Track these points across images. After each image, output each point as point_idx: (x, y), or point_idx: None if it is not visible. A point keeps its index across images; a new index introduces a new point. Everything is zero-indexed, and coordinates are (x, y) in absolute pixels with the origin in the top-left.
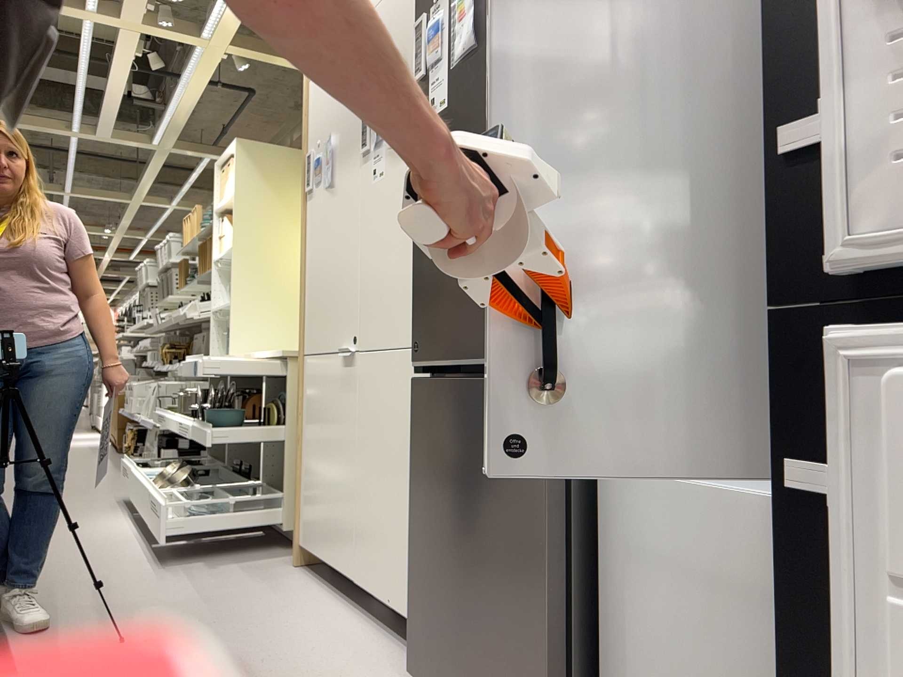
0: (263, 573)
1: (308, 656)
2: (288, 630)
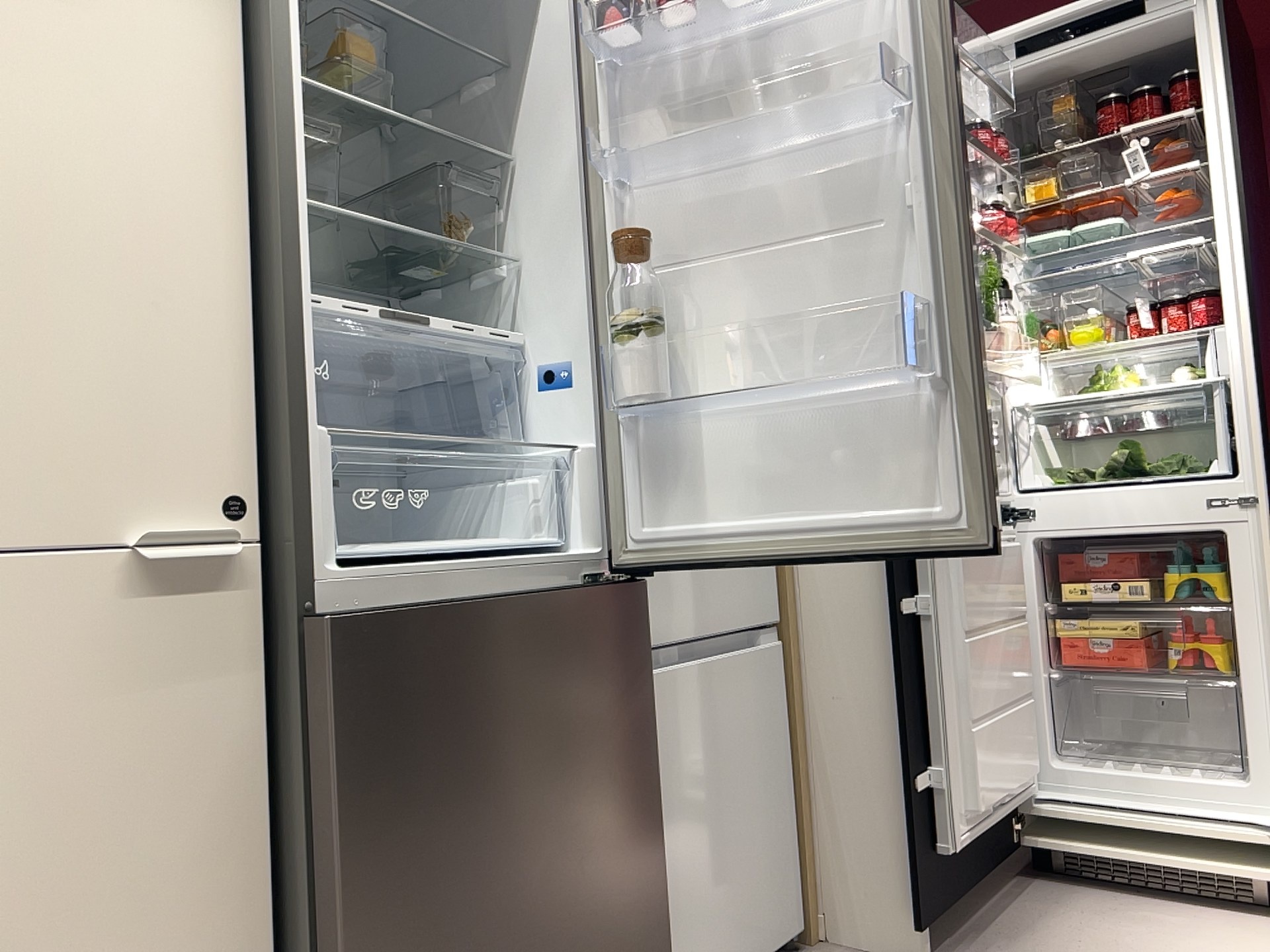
0: None
1: None
2: None
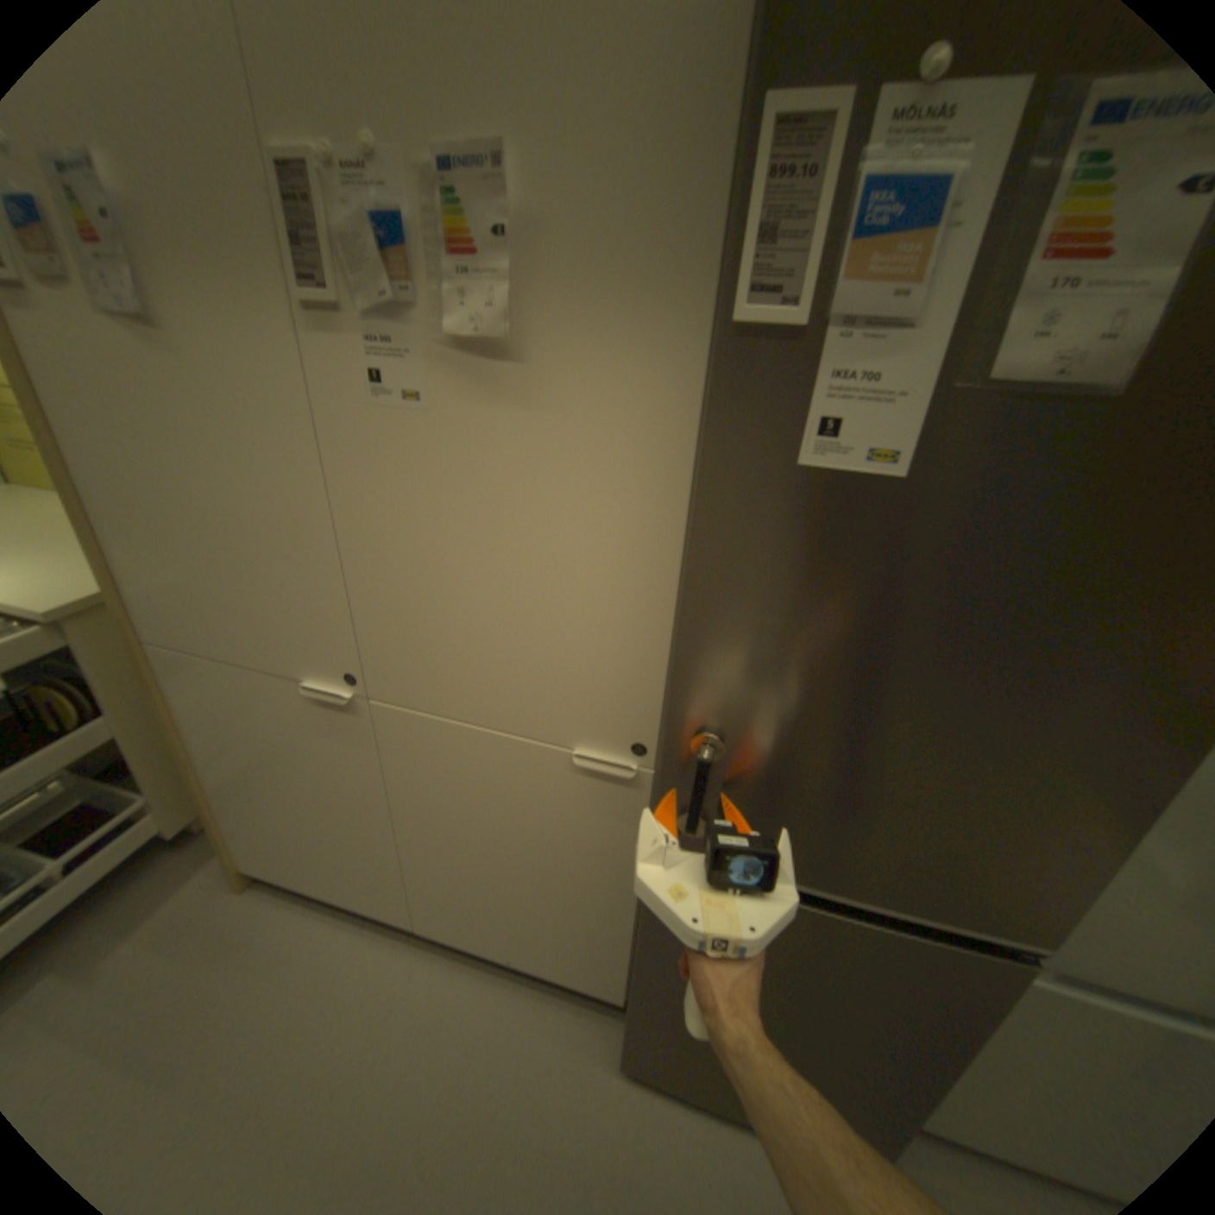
0: (201, 937)
1: (458, 1100)
2: (376, 1060)
